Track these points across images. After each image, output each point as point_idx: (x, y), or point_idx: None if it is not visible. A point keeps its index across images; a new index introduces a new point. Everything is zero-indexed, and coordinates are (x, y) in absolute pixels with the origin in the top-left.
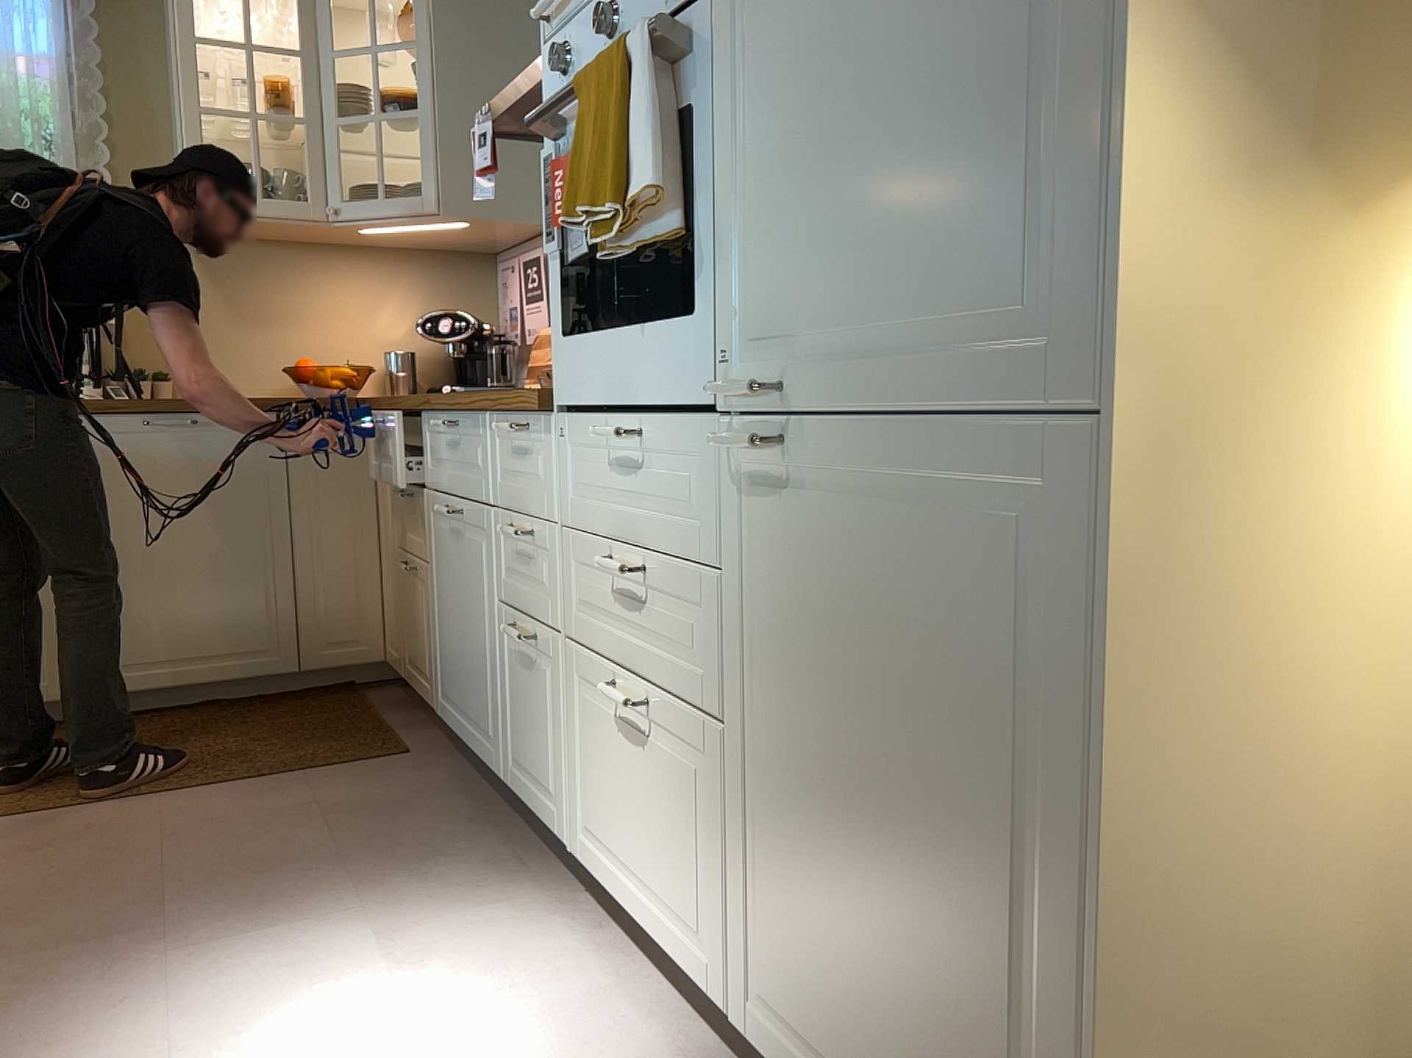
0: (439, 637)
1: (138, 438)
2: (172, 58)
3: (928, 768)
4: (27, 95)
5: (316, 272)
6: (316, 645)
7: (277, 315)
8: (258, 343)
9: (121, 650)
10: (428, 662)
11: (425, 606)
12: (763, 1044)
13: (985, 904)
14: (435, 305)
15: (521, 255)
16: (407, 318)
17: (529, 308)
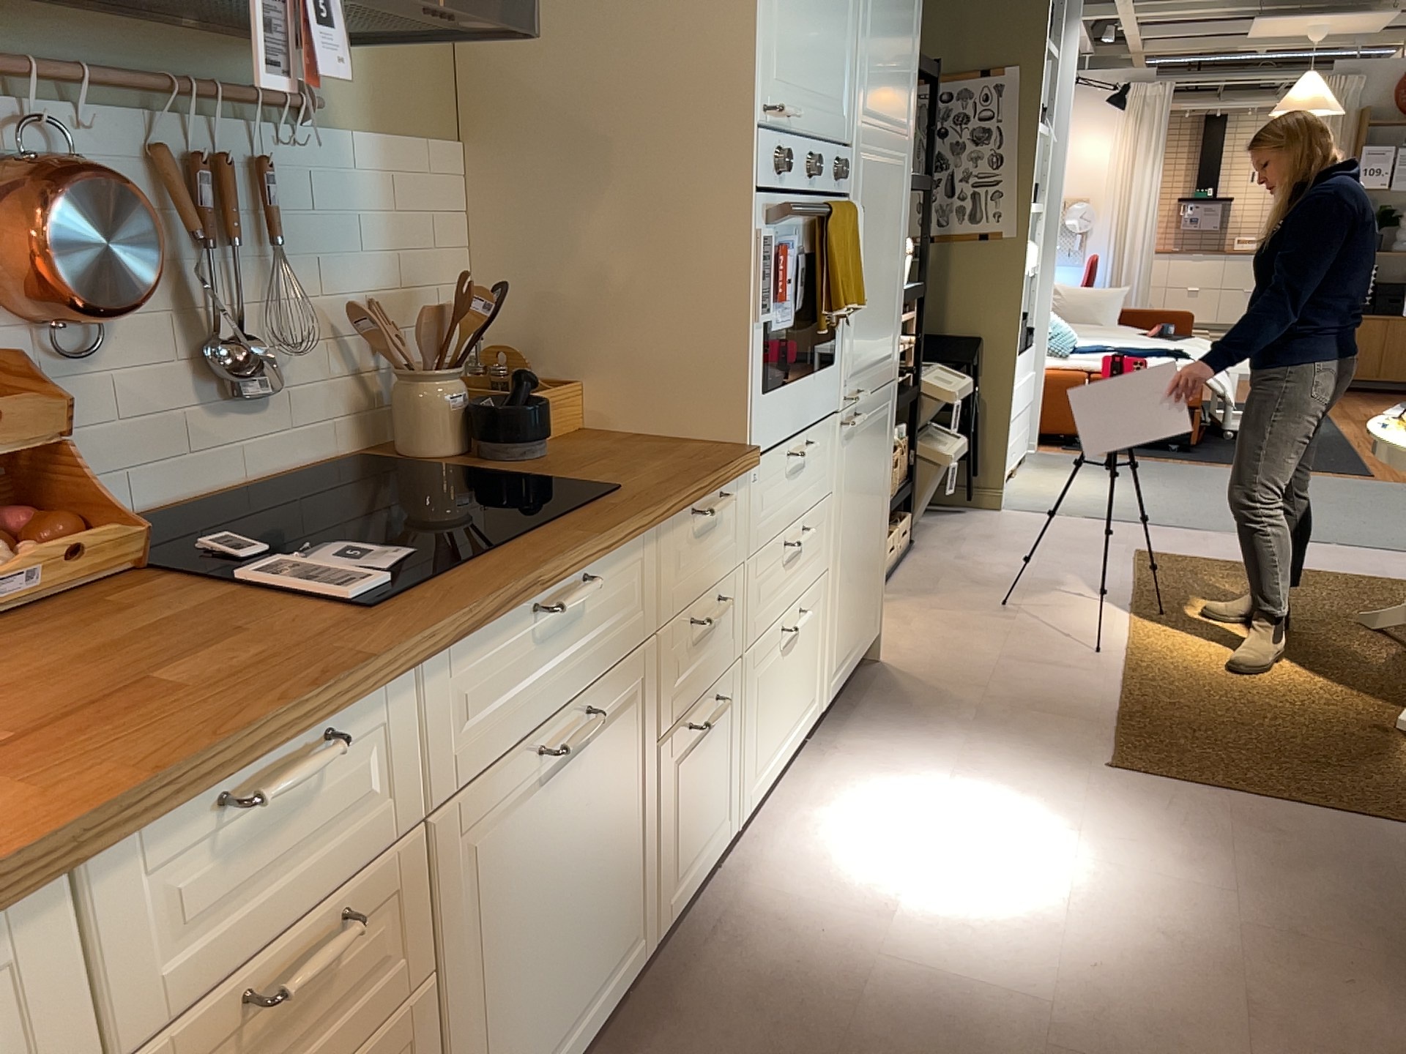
0: (487, 1035)
1: None
2: None
3: (870, 502)
4: None
5: None
6: None
7: None
8: None
9: None
10: None
11: None
12: (831, 690)
13: (875, 529)
14: None
15: None
16: None
17: None
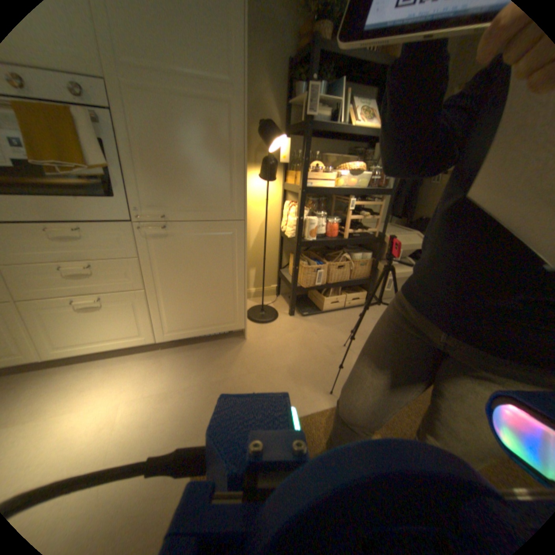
0: None
1: None
2: None
3: (209, 272)
4: None
5: None
6: None
7: None
8: None
9: None
10: None
11: None
12: (165, 338)
13: (222, 285)
14: None
15: None
16: None
17: None
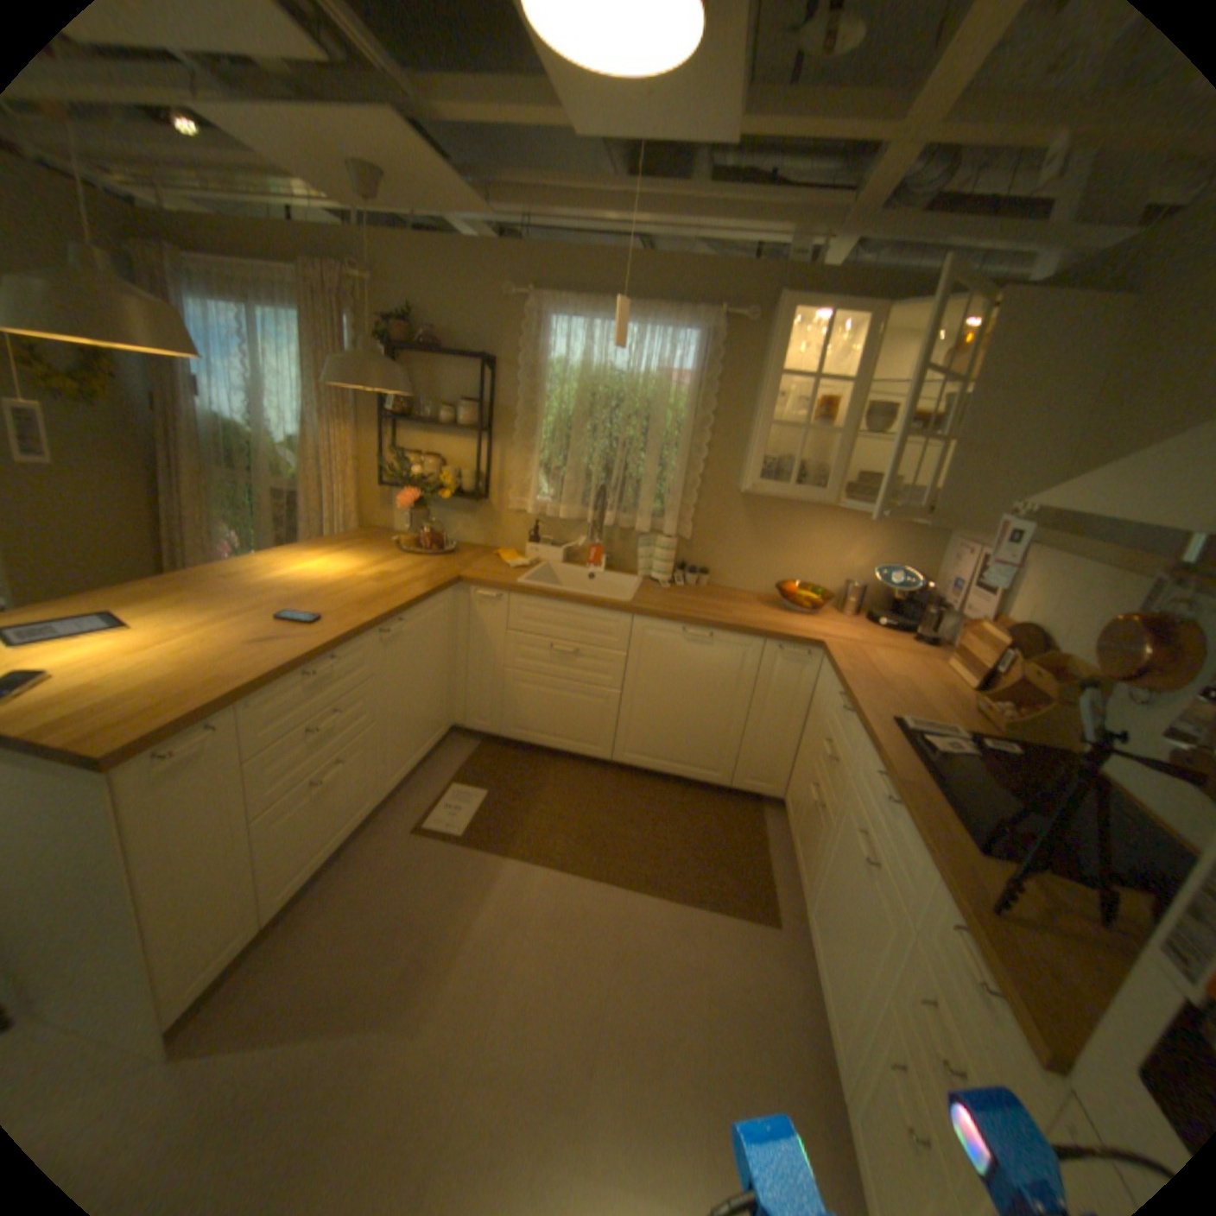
0: (827, 886)
1: (677, 637)
2: (763, 373)
3: None
4: (673, 398)
5: (816, 520)
6: (745, 778)
7: (782, 544)
8: (765, 560)
9: (640, 746)
10: (813, 876)
11: (823, 842)
12: None
13: None
14: (893, 551)
15: (986, 550)
16: (870, 557)
17: (977, 593)
